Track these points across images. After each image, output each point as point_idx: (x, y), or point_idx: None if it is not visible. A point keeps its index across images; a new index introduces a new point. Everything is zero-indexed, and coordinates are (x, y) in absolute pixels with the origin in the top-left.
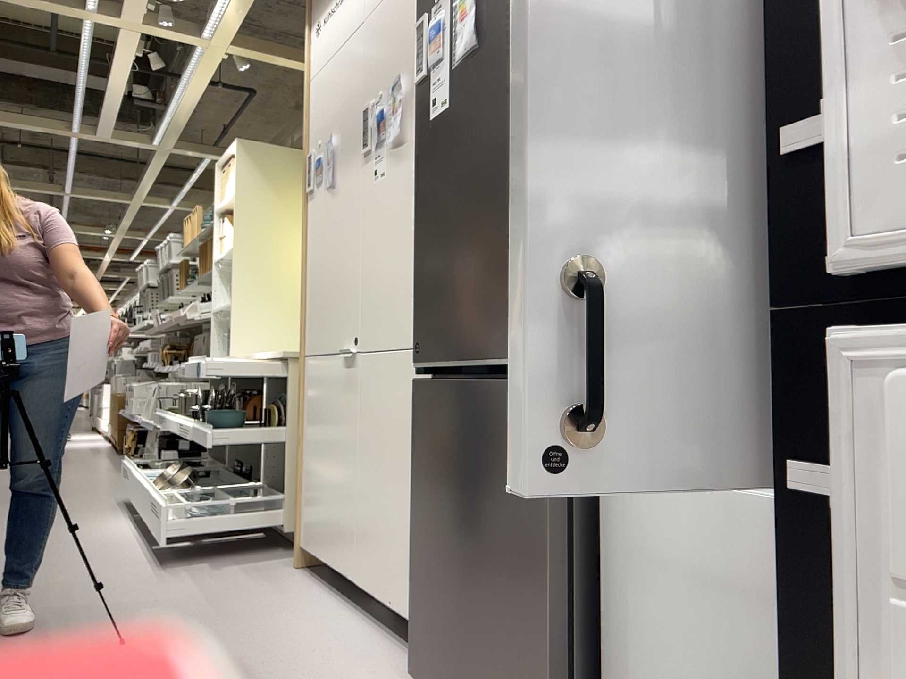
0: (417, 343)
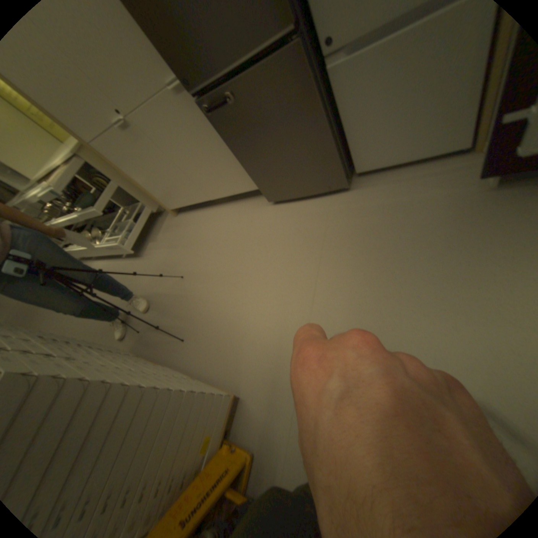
0: (181, 76)
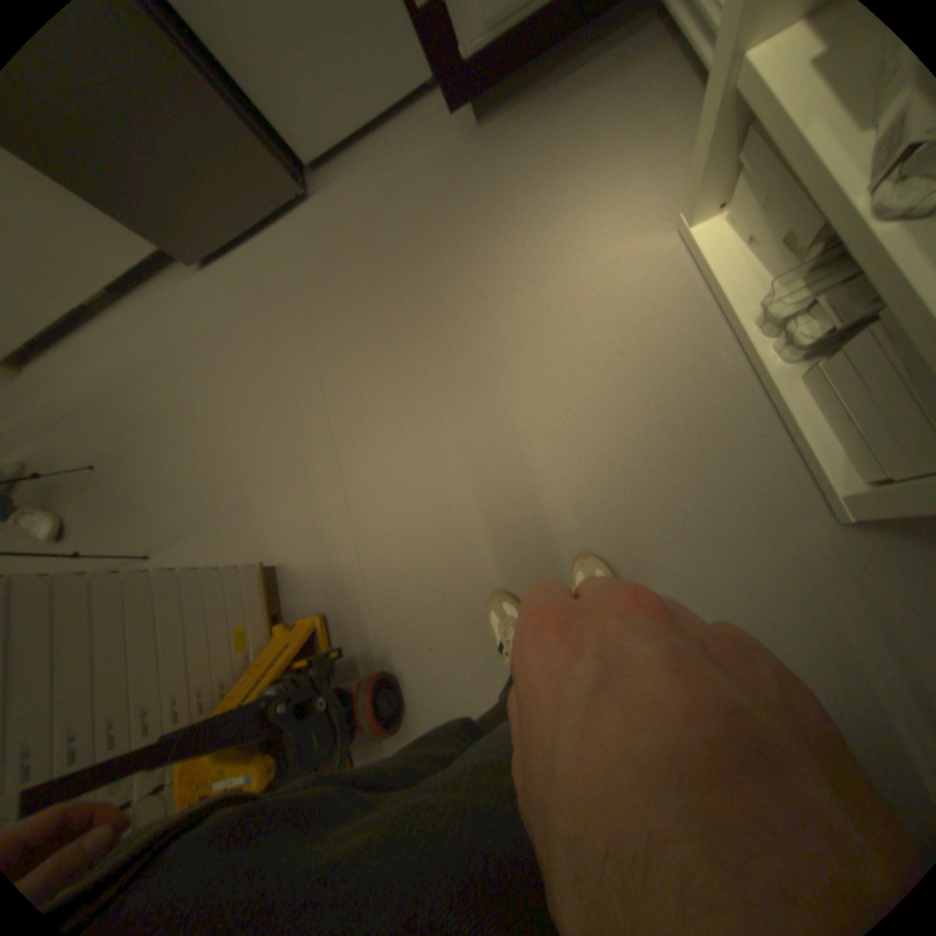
0: None
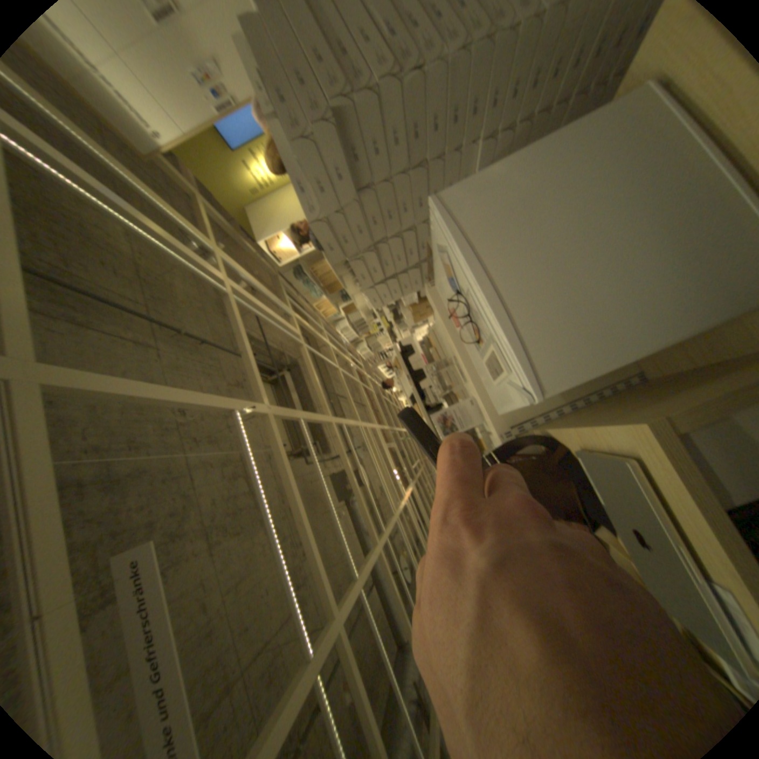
0: None
